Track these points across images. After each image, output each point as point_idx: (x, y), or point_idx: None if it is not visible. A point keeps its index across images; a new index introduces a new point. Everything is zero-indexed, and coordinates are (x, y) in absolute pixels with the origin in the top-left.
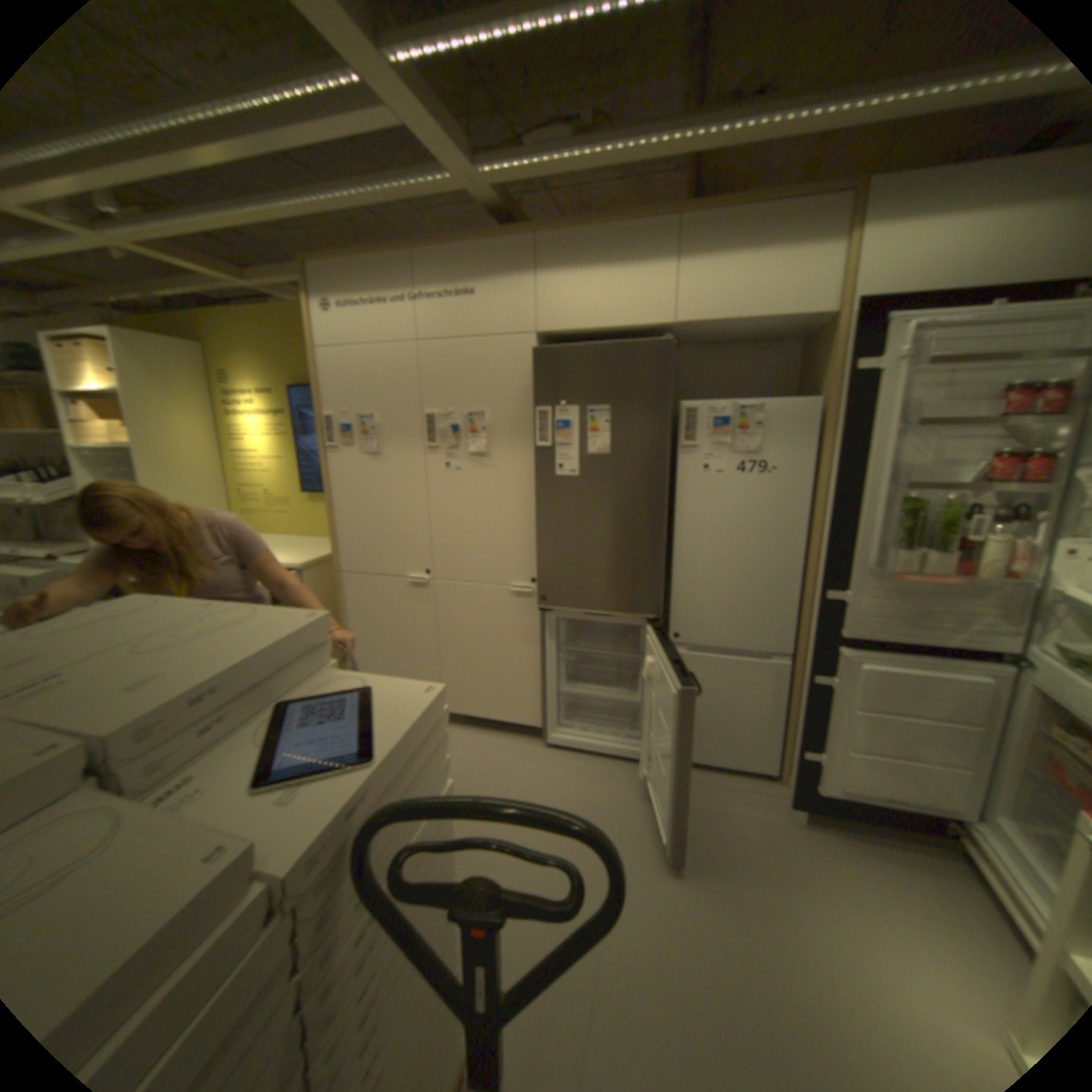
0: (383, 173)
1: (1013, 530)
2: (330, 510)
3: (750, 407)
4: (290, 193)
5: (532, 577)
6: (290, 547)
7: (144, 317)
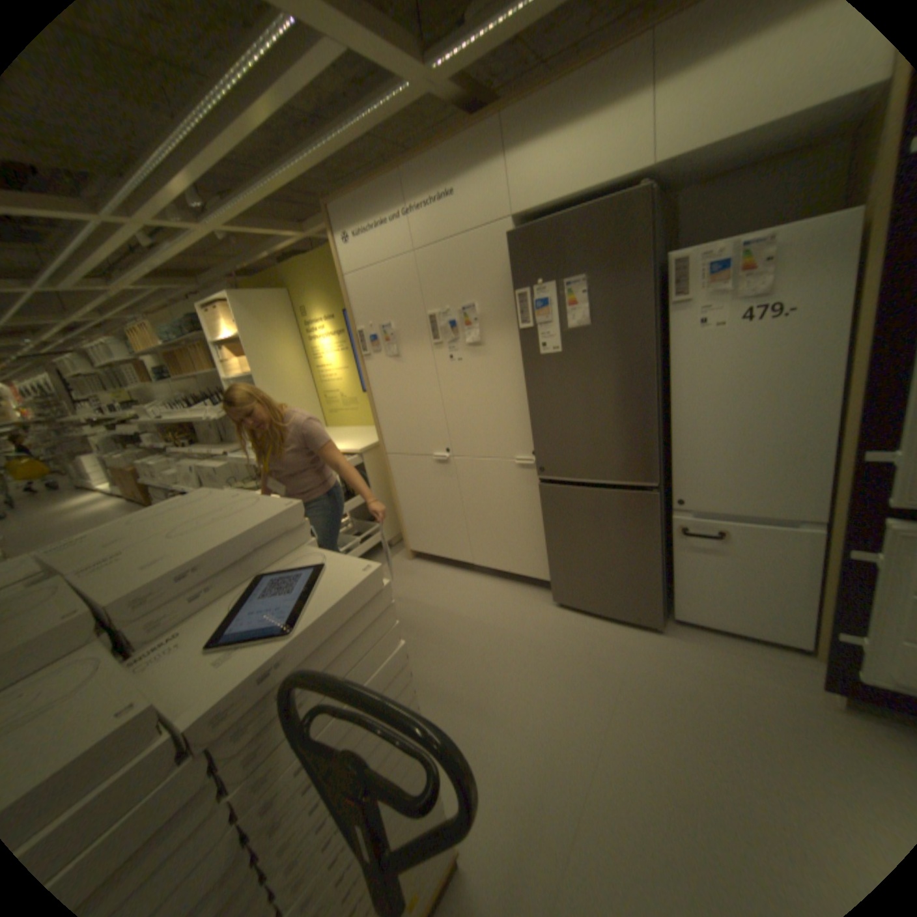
0: (361, 103)
1: None
2: (373, 406)
3: (757, 240)
4: (299, 149)
5: (534, 450)
6: (359, 436)
7: (255, 277)
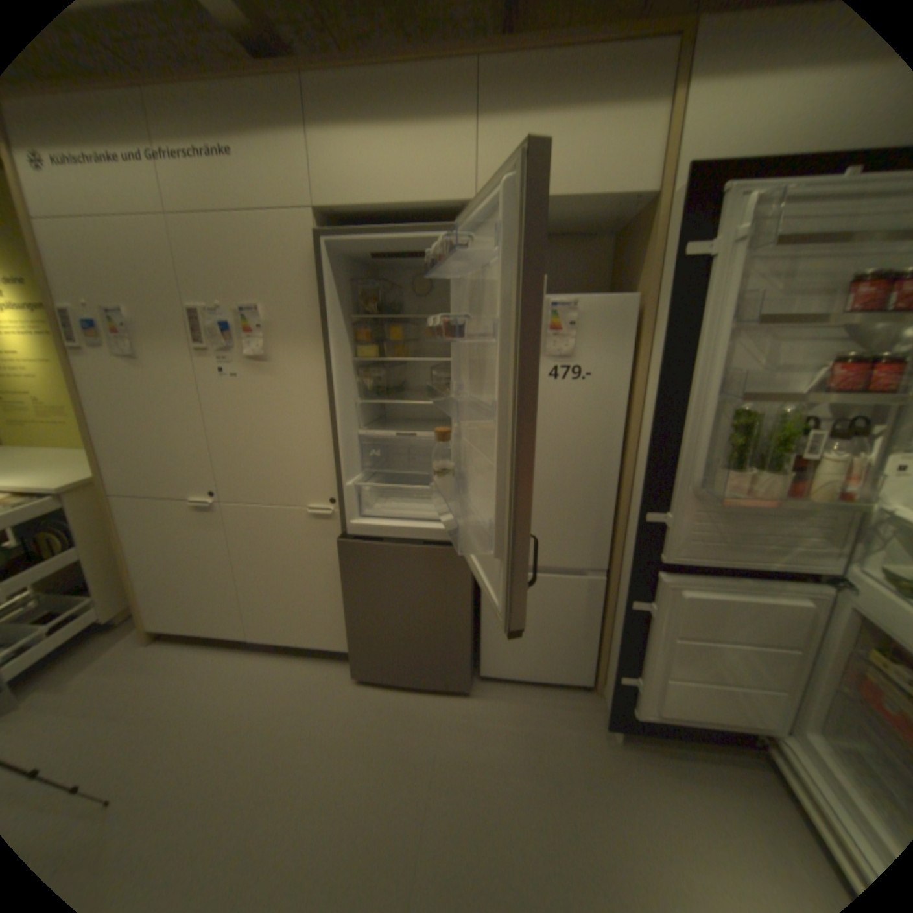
0: None
1: (846, 444)
2: (85, 424)
3: (563, 302)
4: None
5: (333, 496)
6: (63, 464)
7: None
